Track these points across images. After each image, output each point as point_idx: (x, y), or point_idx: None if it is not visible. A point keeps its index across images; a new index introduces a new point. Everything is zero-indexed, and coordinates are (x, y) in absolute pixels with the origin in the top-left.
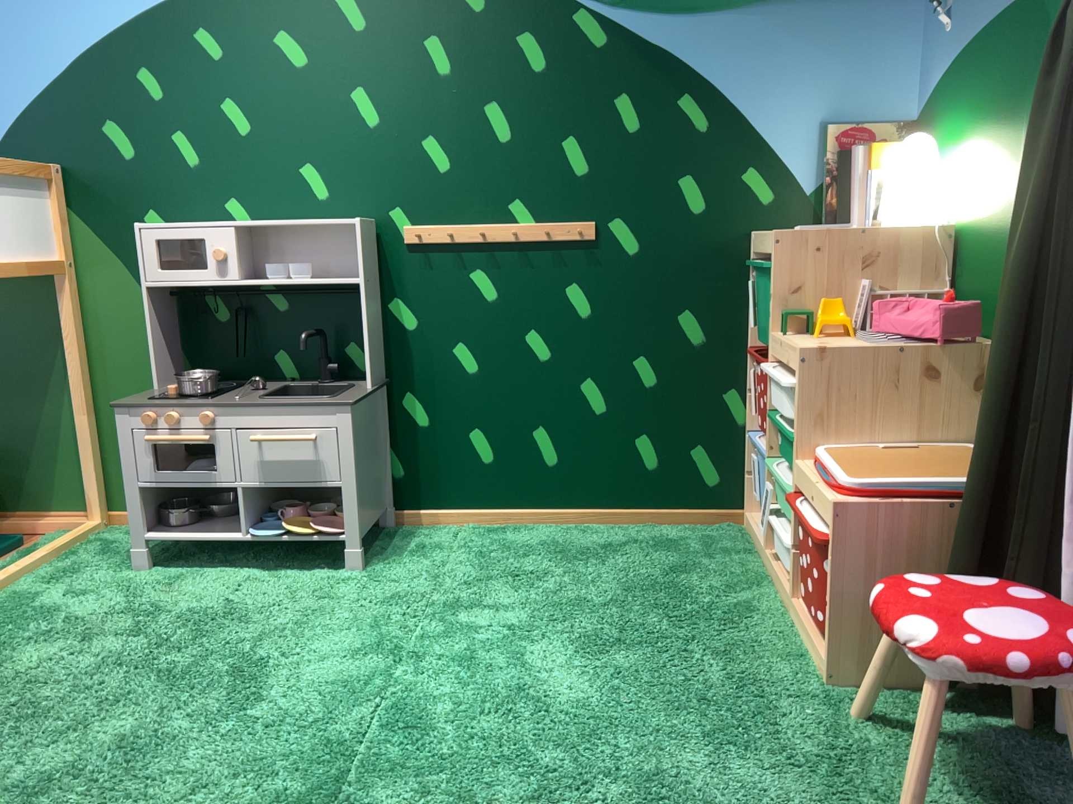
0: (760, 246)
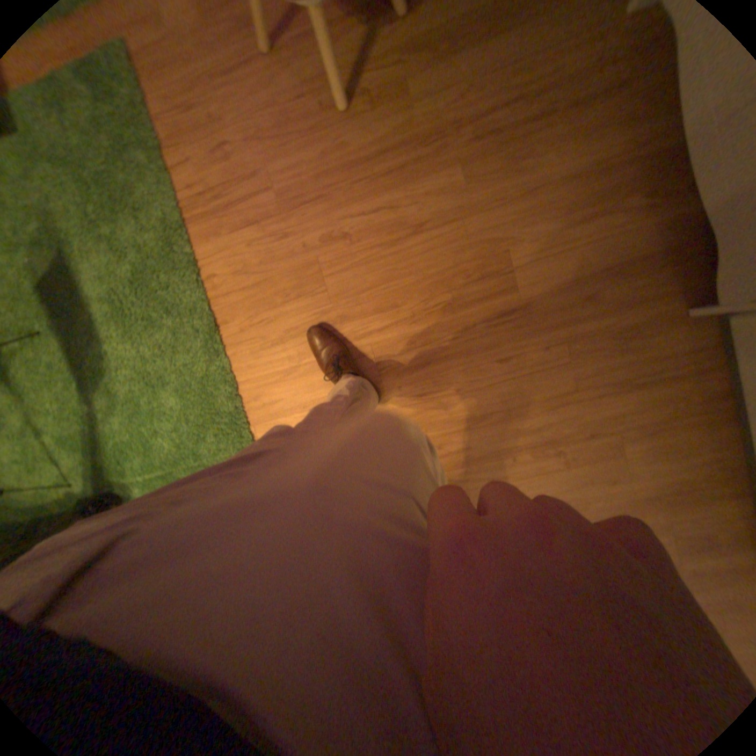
0: None
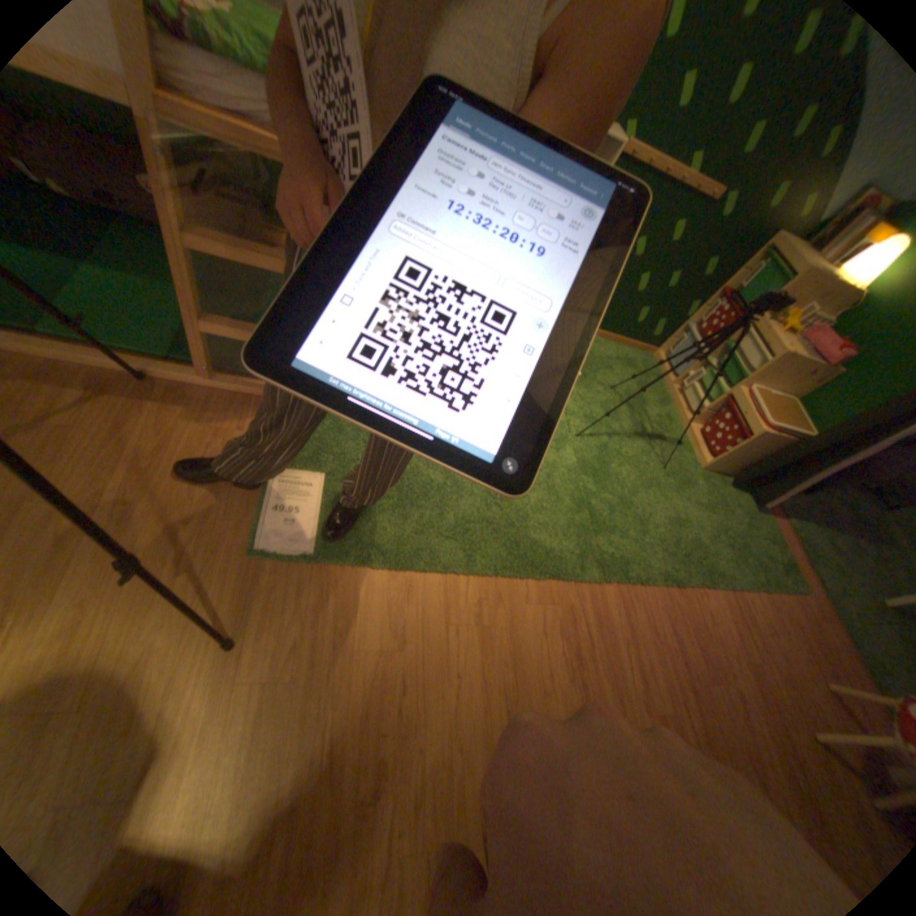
0: (781, 253)
